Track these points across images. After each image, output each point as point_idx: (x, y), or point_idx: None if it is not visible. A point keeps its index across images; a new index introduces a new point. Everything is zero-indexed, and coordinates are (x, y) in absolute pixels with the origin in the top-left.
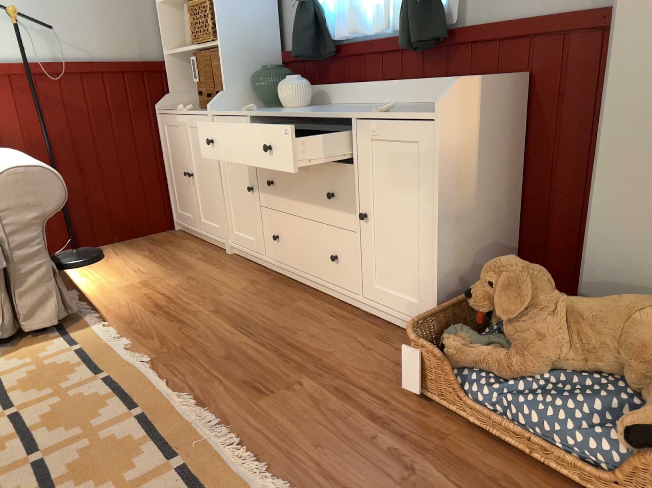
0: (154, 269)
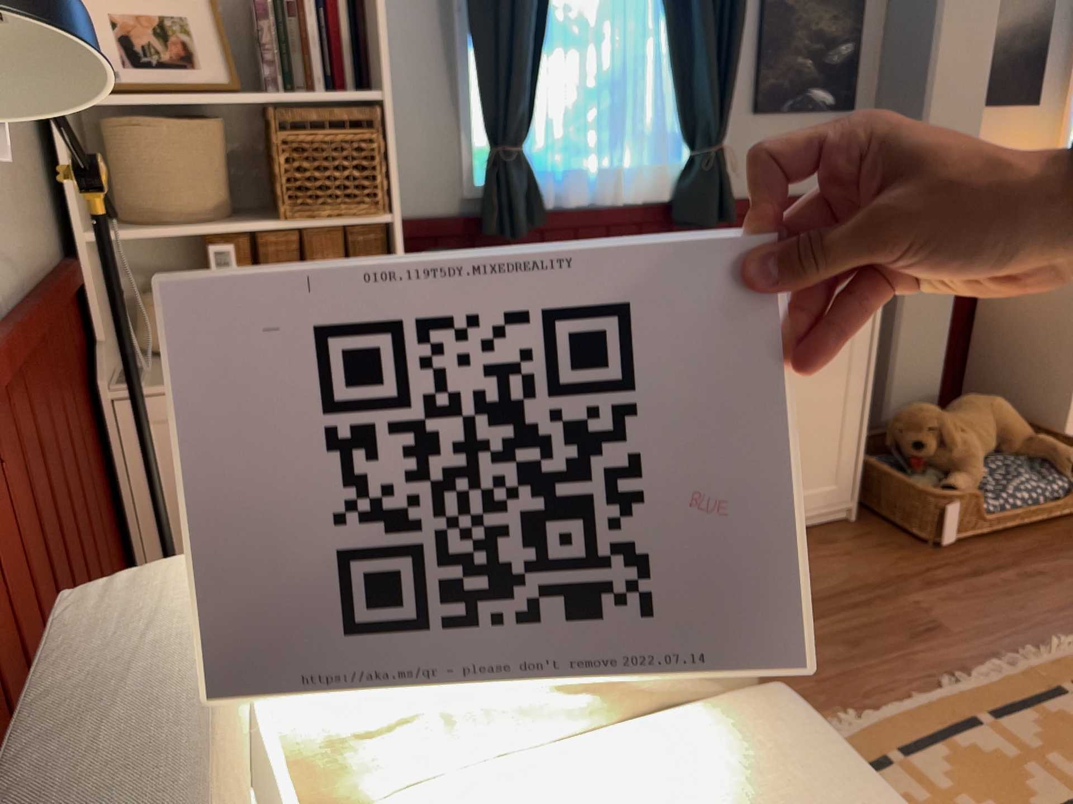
0: None
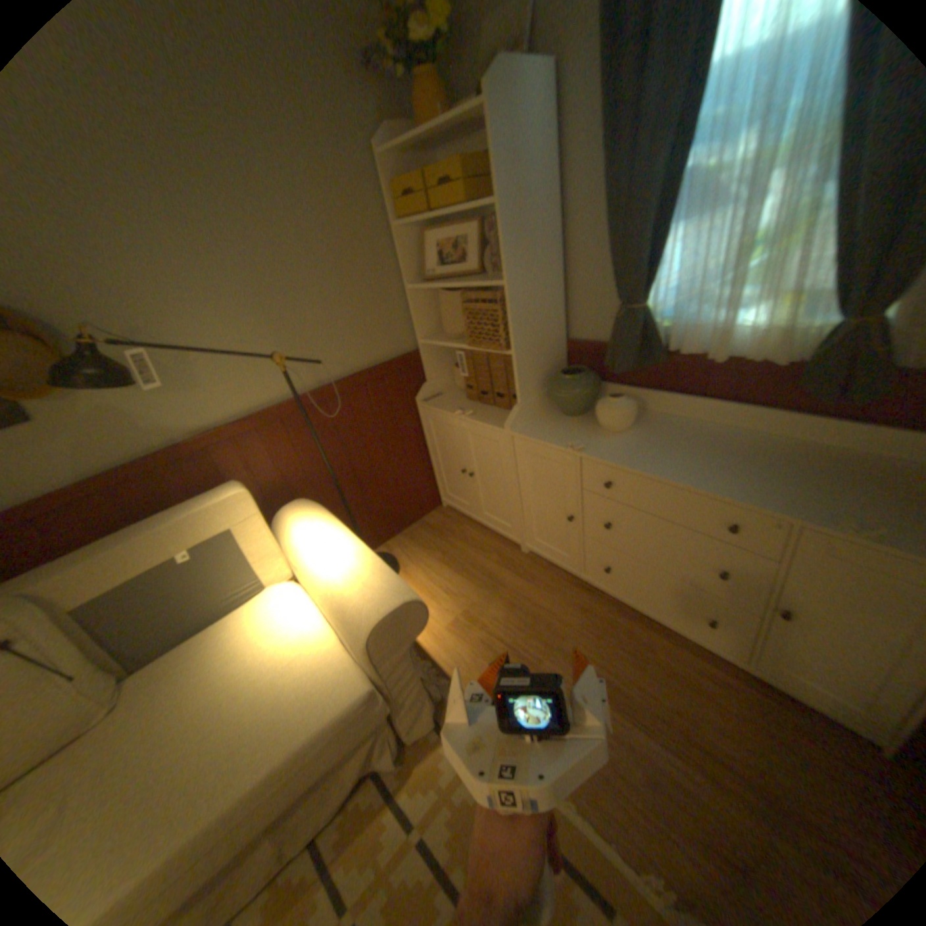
0: (464, 587)
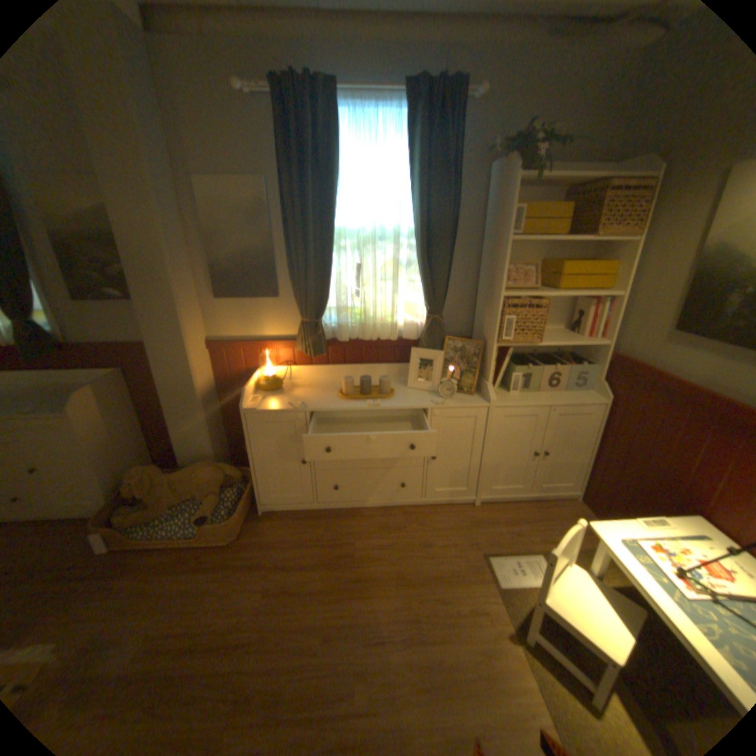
0: None
